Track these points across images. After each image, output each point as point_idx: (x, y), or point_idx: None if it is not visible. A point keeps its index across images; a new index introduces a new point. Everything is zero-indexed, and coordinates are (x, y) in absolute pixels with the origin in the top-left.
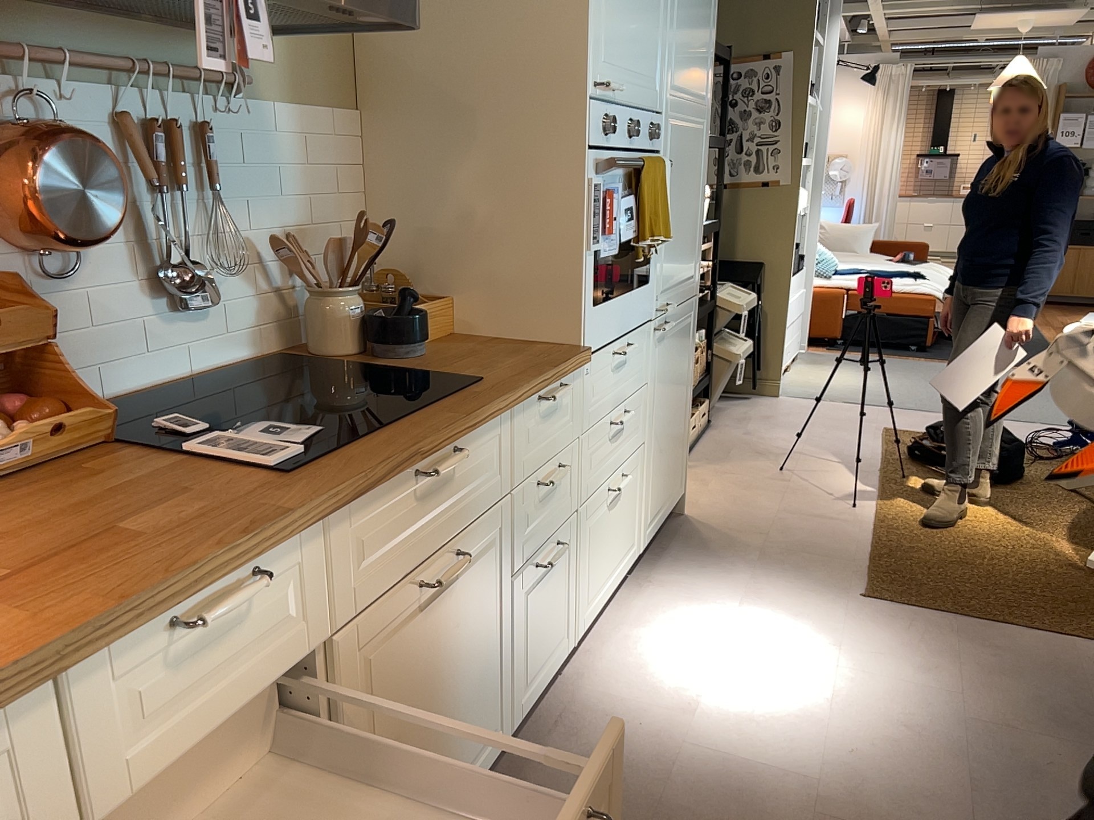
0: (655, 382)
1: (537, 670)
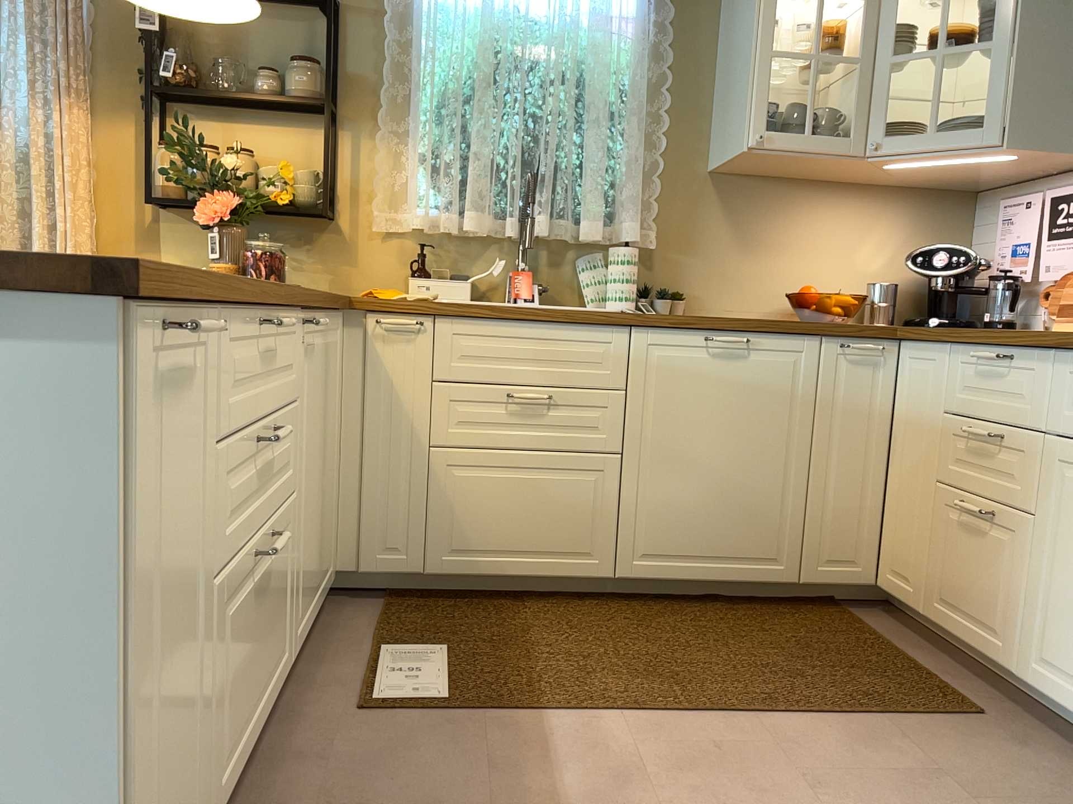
0: None
1: None
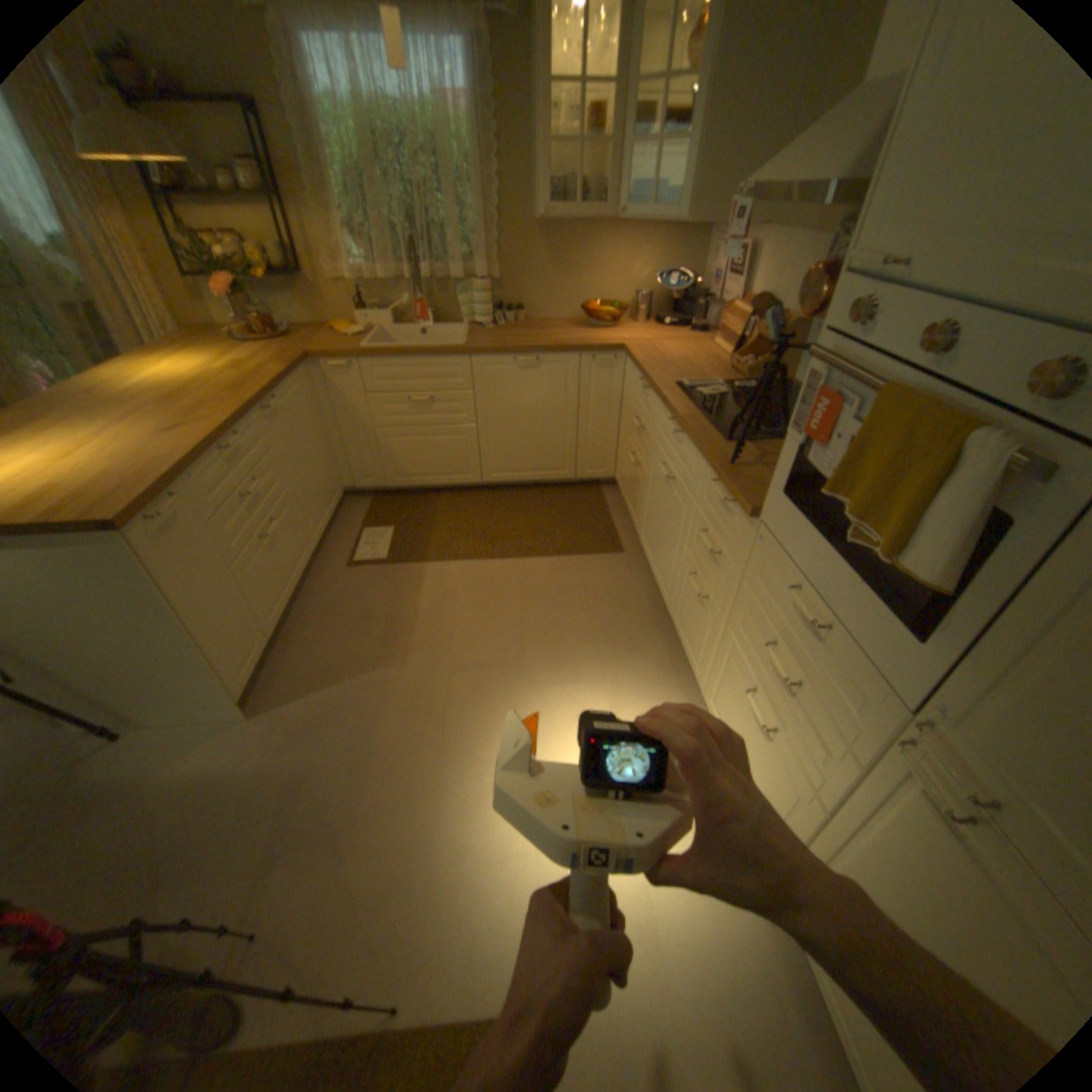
0: (883, 820)
1: (683, 632)
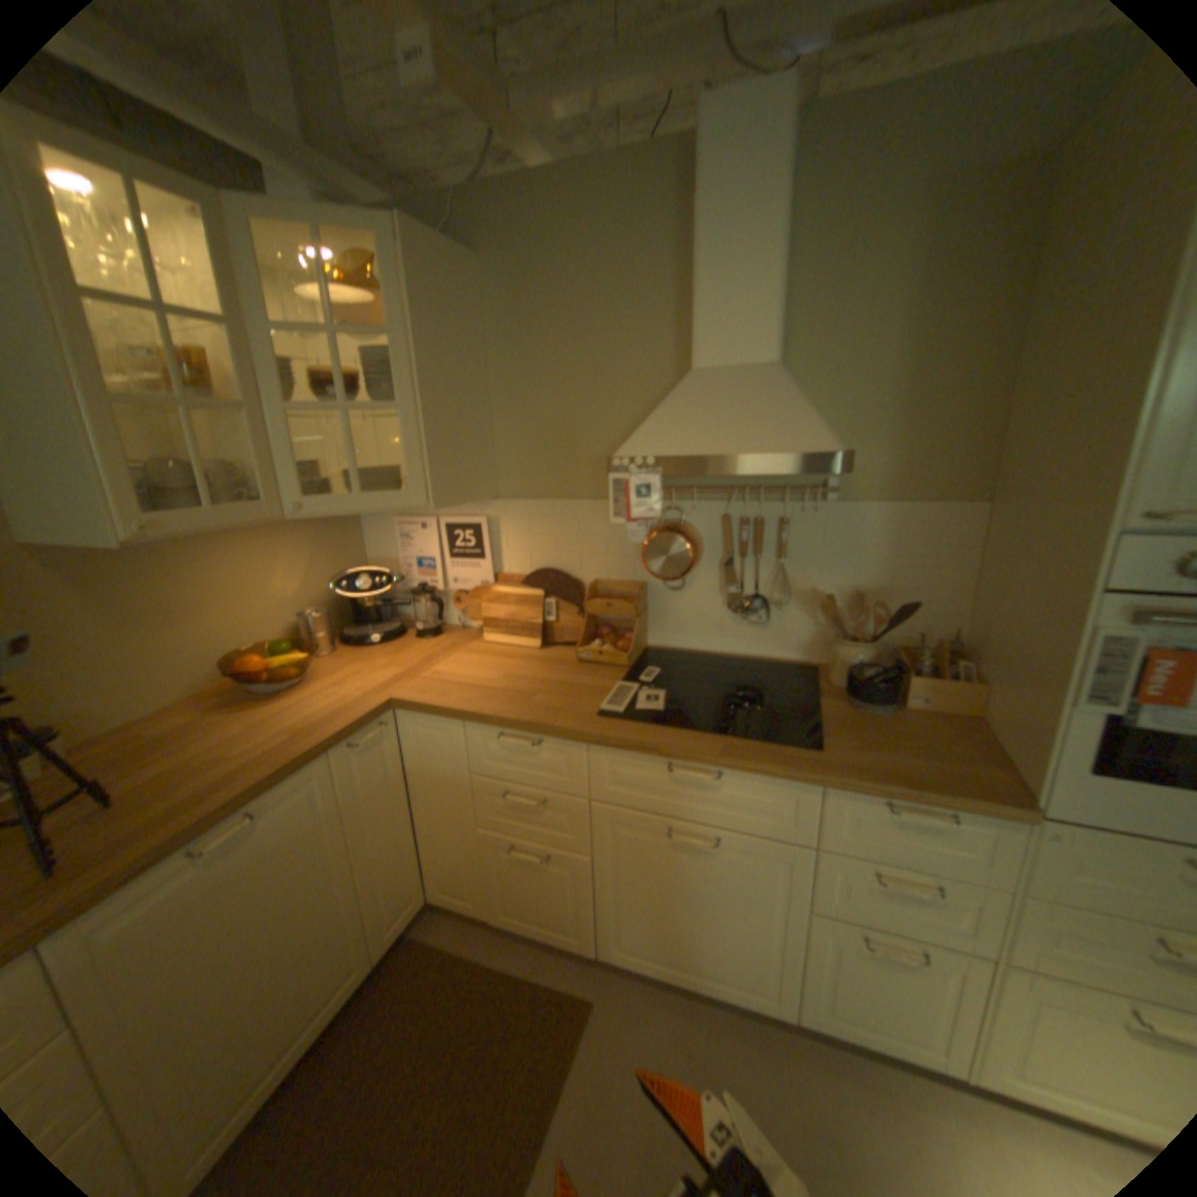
0: None
1: (864, 1026)
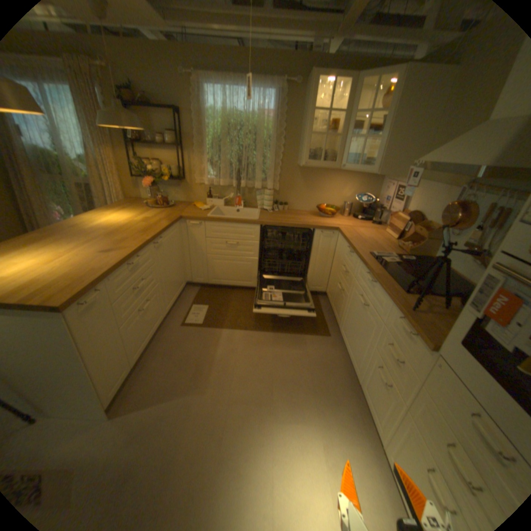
0: None
1: (371, 400)
